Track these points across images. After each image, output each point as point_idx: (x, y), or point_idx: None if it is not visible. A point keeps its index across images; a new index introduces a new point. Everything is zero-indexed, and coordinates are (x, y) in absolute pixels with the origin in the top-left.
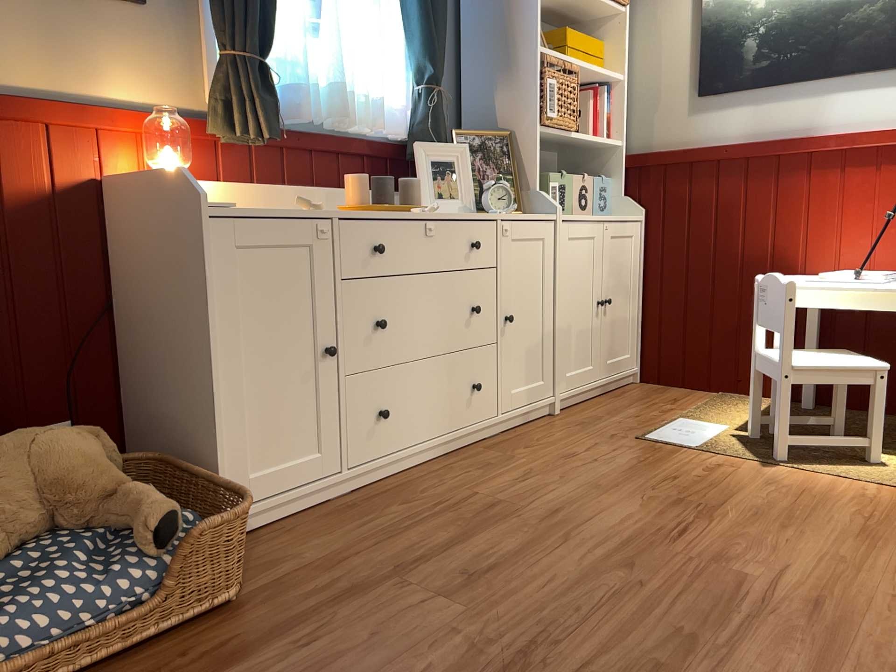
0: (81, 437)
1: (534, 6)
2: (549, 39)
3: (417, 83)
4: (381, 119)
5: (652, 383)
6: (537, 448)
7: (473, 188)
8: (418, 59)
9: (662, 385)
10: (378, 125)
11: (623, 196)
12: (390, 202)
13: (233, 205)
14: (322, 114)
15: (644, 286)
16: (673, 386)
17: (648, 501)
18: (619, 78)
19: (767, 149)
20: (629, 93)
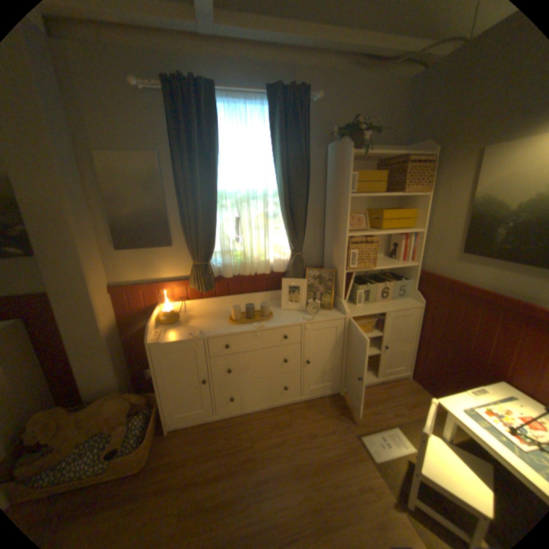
0: (117, 405)
1: (346, 215)
2: (376, 213)
3: (290, 249)
4: (274, 264)
5: (417, 384)
6: (306, 422)
7: (305, 299)
8: (288, 241)
9: (422, 388)
10: (265, 272)
11: (416, 290)
12: (251, 315)
13: (160, 341)
14: (241, 270)
15: (421, 338)
16: (427, 392)
17: (306, 501)
18: (421, 231)
19: (501, 301)
20: (429, 237)
